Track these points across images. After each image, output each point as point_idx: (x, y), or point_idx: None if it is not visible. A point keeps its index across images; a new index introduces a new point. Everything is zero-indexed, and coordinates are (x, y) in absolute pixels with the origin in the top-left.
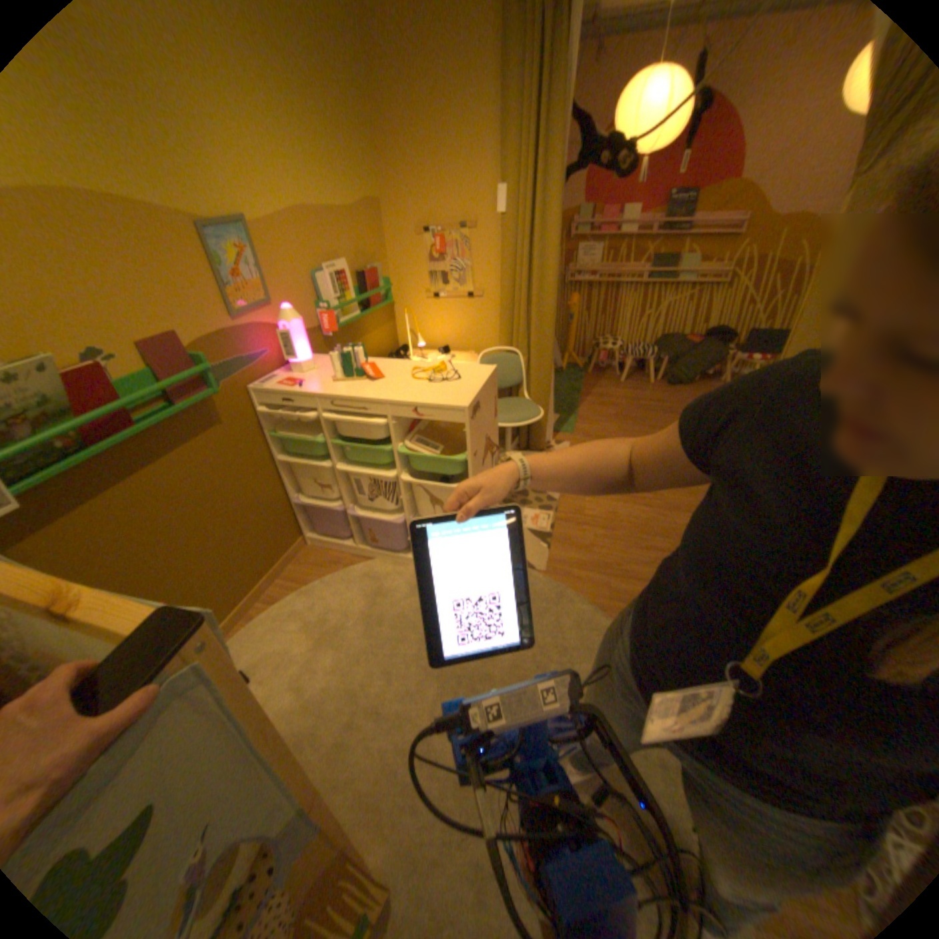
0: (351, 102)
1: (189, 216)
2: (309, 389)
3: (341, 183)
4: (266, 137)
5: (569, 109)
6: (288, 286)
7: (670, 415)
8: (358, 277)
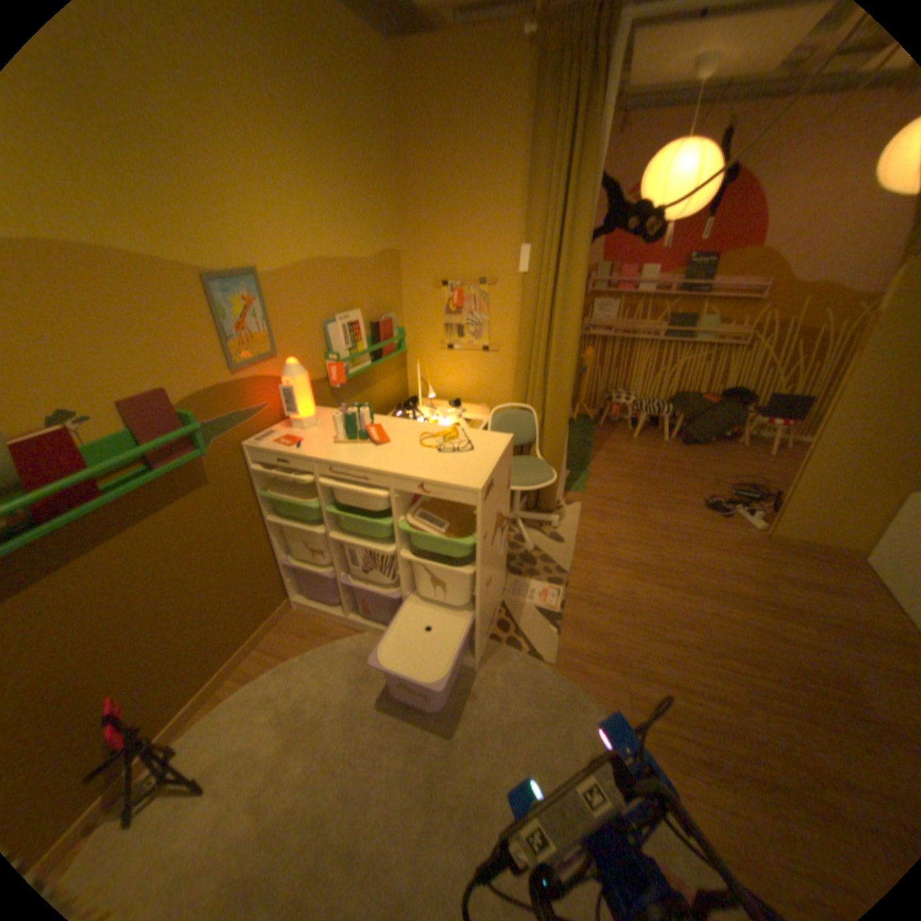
0: (380, 160)
1: (196, 268)
2: (307, 450)
3: (362, 235)
4: (289, 191)
5: (600, 176)
6: (298, 337)
7: (687, 478)
8: (373, 327)
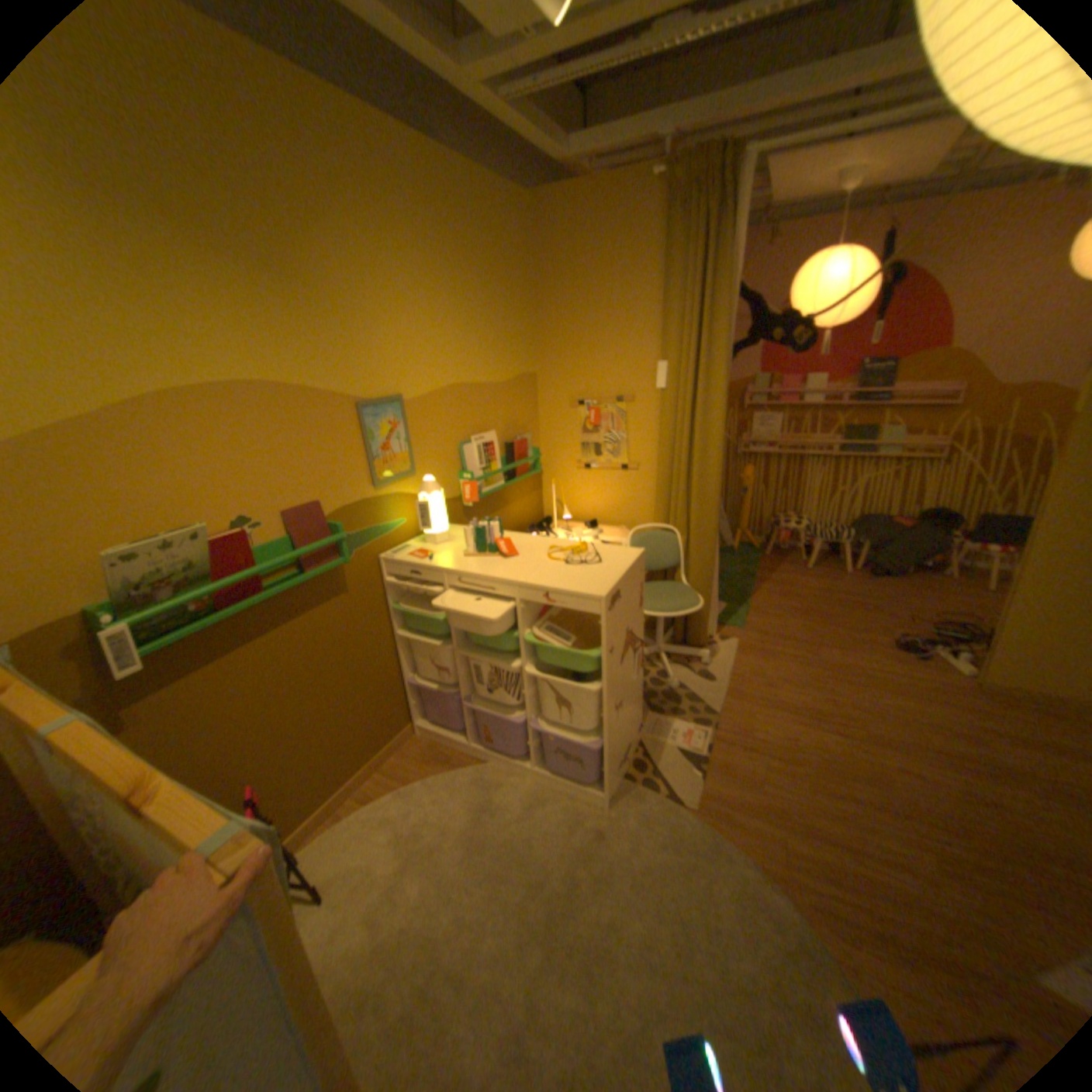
0: (517, 292)
1: (352, 398)
2: (438, 562)
3: (499, 362)
4: (433, 328)
5: (735, 291)
6: (434, 458)
7: (875, 614)
8: (507, 447)
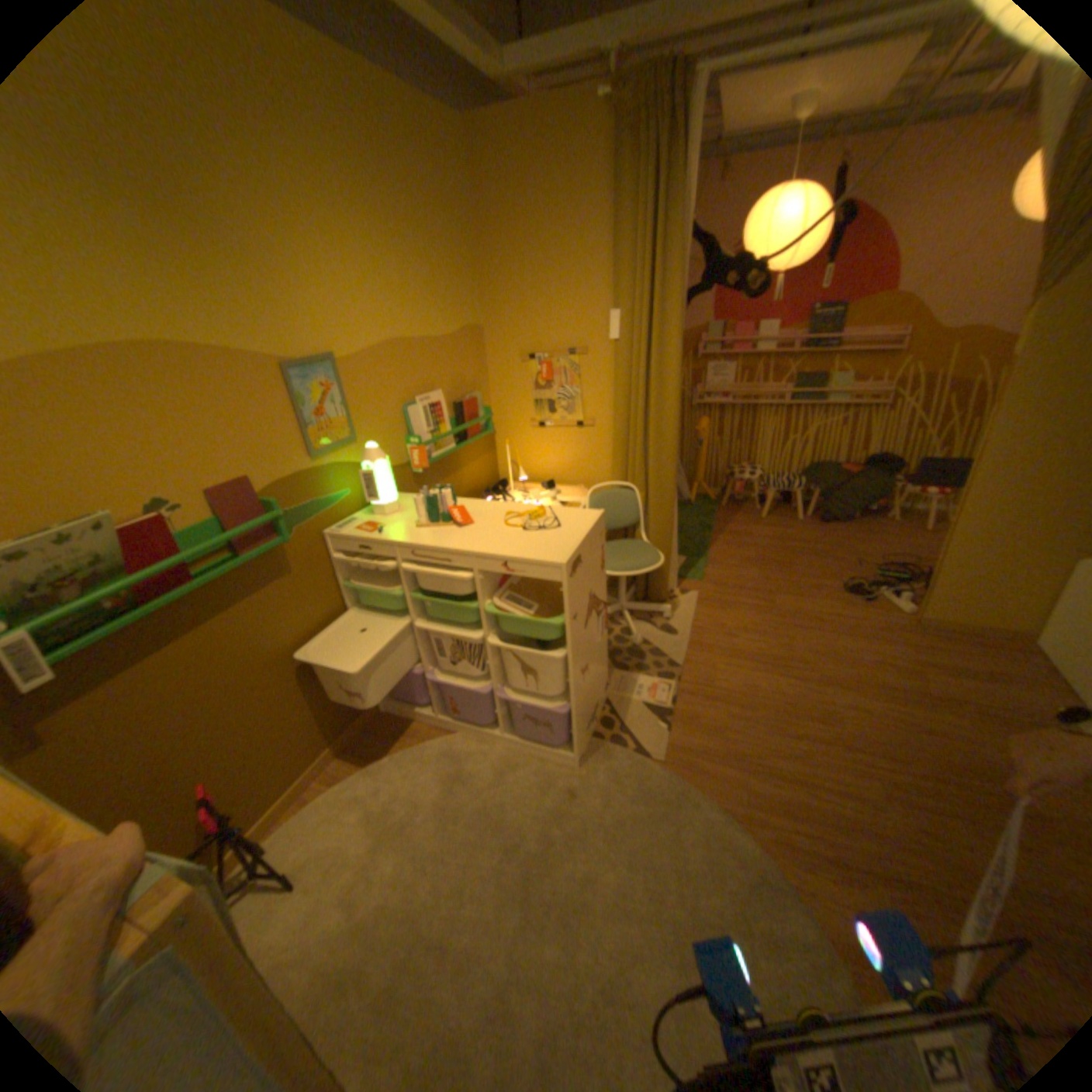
0: (457, 234)
1: (277, 359)
2: (389, 536)
3: (441, 314)
4: (364, 276)
5: (688, 233)
6: (378, 423)
7: (824, 560)
8: (456, 408)
